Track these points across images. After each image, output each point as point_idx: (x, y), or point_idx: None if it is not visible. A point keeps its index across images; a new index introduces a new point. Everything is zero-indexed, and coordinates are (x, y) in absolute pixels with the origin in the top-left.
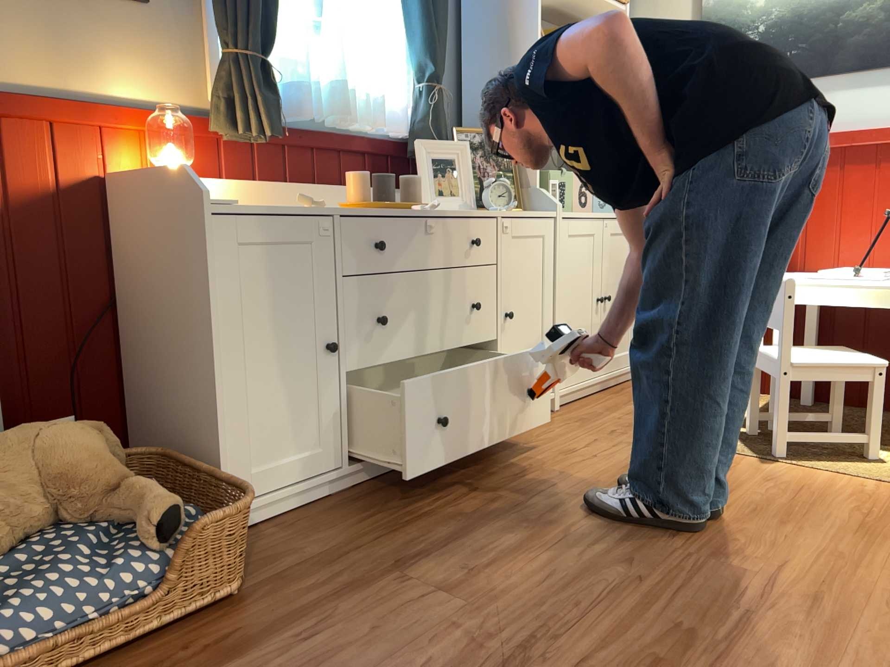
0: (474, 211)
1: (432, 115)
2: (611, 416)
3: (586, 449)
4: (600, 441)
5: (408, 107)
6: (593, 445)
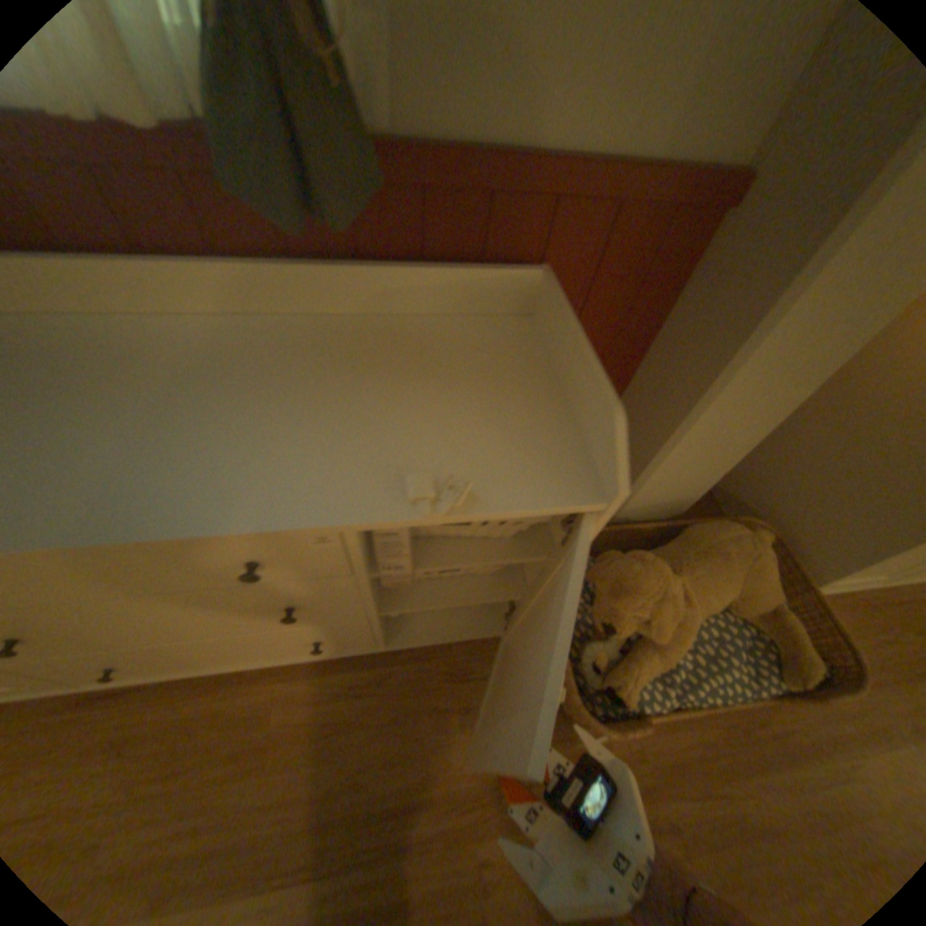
0: None
1: None
2: None
3: None
4: None
5: None
6: None
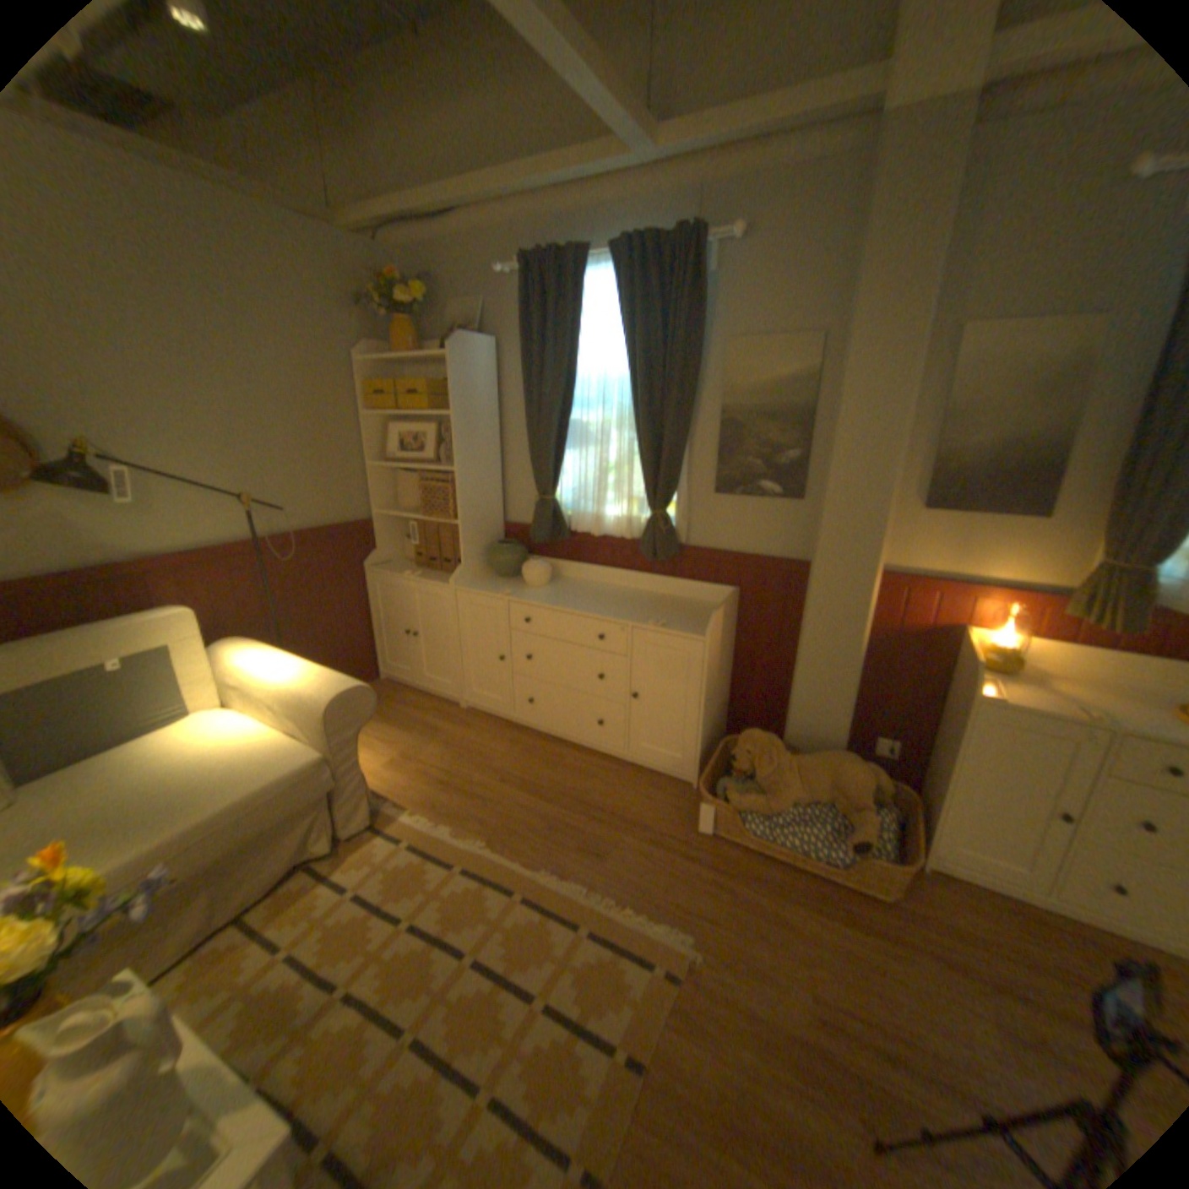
0: None
1: None
2: None
3: None
4: None
5: None
6: None
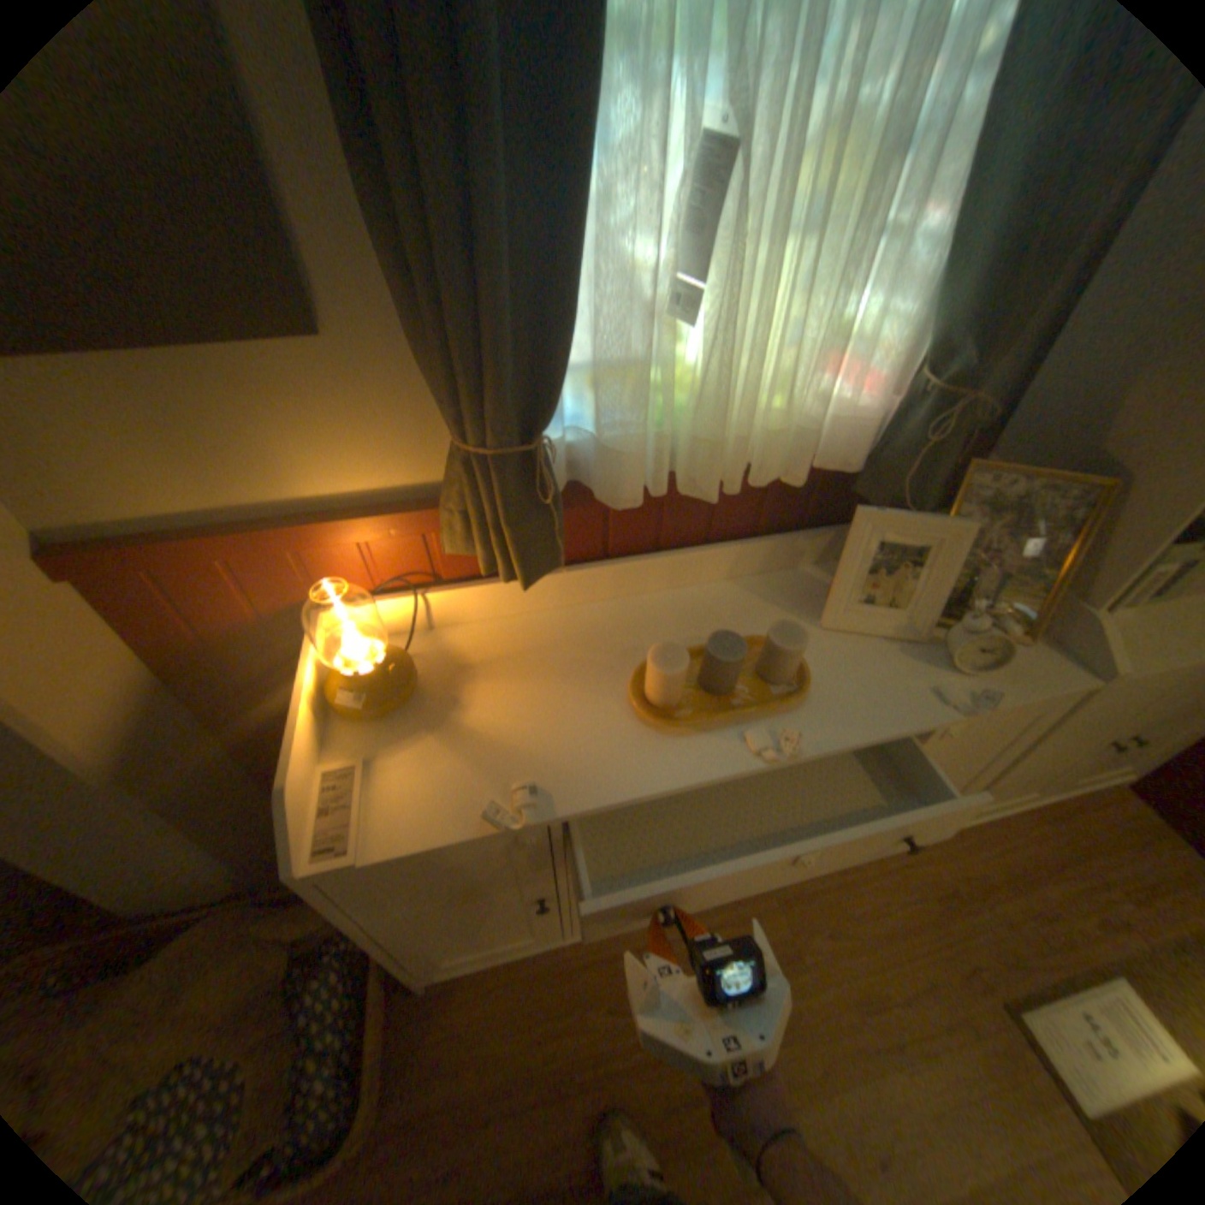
0: (892, 713)
1: (925, 457)
2: (1003, 911)
3: (903, 1013)
4: (938, 998)
5: (897, 390)
6: (920, 1005)
